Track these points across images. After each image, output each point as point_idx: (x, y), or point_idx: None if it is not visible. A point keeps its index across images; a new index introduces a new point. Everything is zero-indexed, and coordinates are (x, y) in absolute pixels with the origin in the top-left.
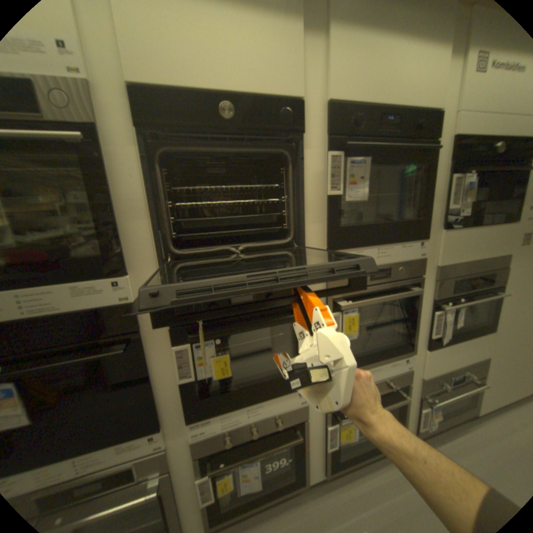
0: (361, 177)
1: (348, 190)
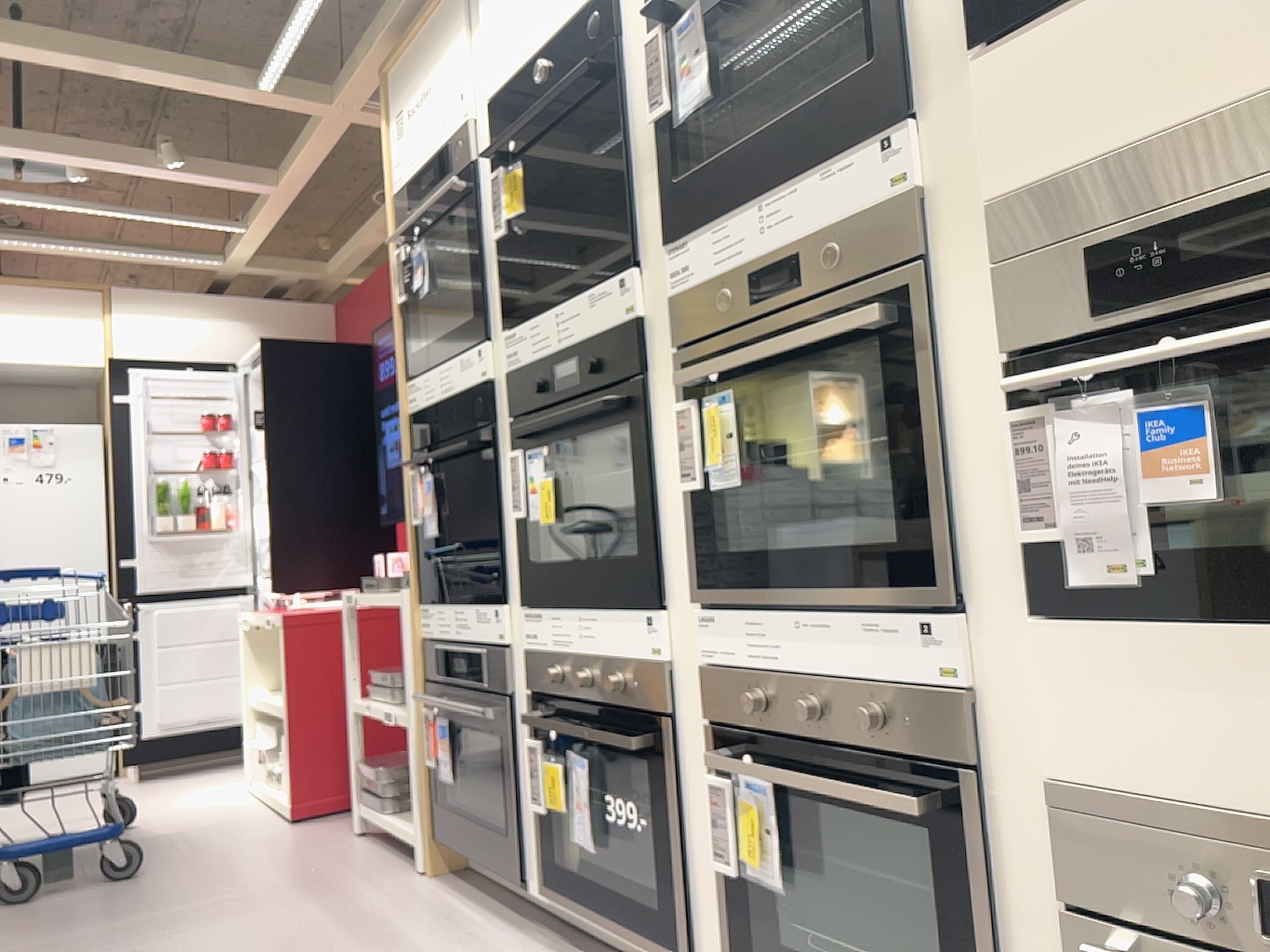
0: (692, 54)
1: (679, 96)
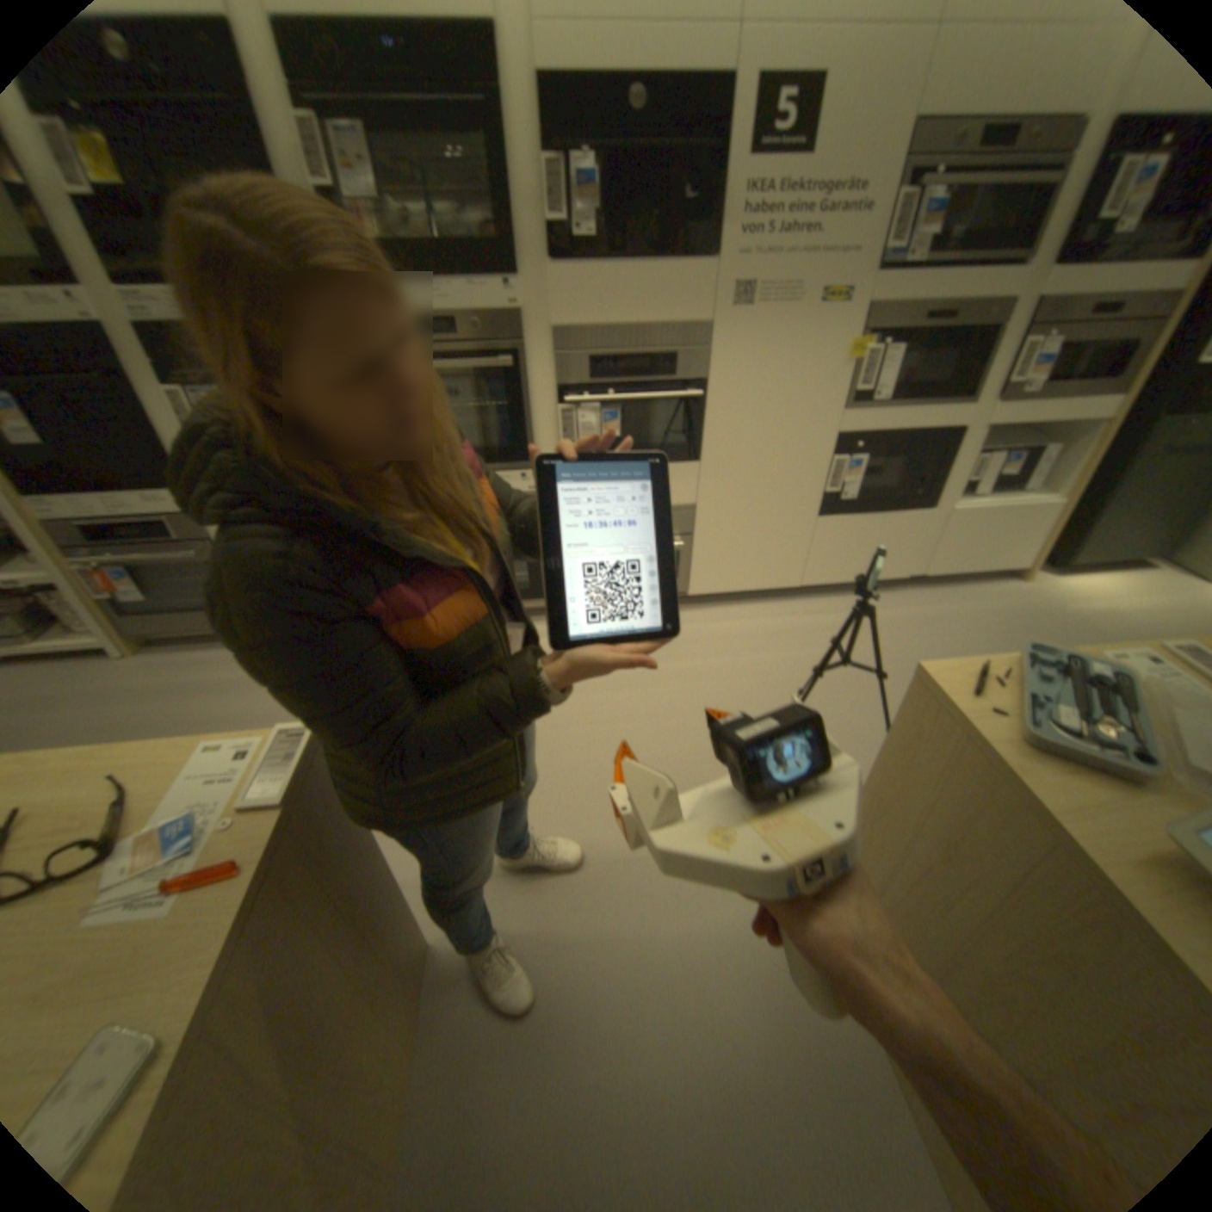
0: (353, 160)
1: (340, 183)
